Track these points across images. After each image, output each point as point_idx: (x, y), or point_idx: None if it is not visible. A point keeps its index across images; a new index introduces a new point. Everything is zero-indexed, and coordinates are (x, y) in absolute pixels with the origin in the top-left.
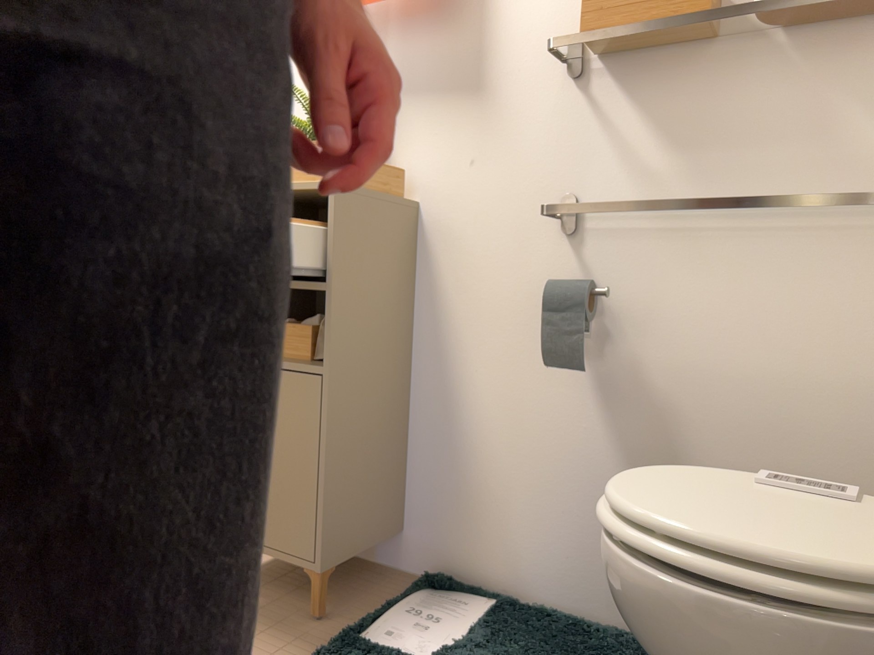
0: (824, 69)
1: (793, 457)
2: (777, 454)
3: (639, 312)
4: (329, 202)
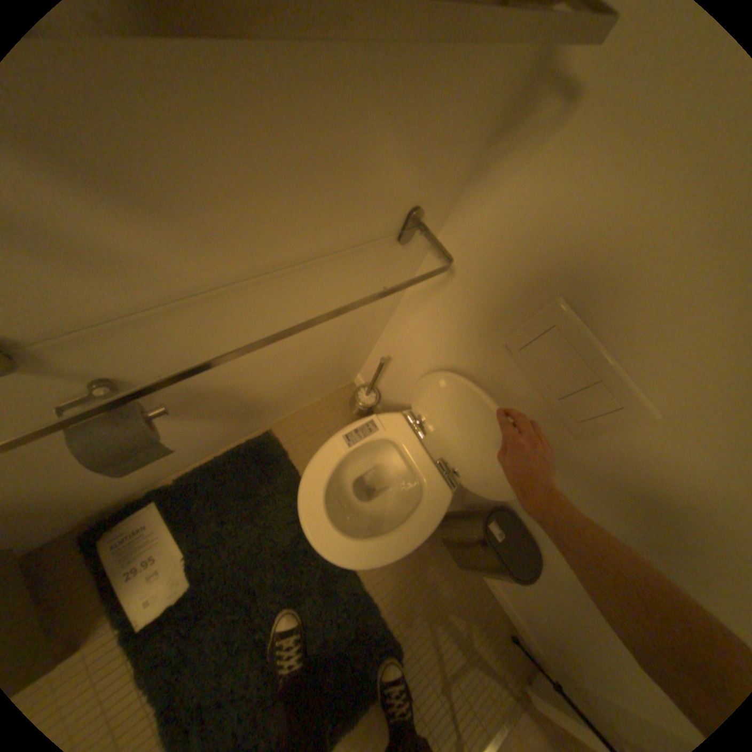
0: (373, 53)
1: (307, 361)
2: (298, 364)
3: (177, 365)
4: None
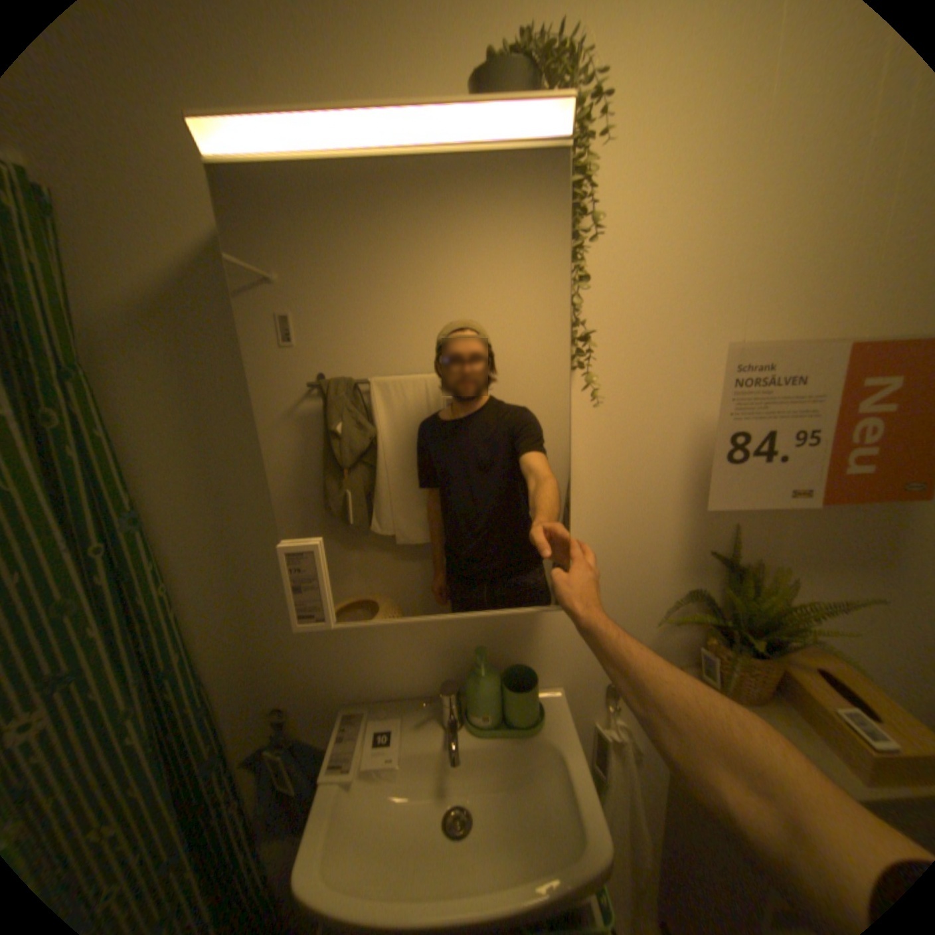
0: None
1: None
2: None
3: None
4: None
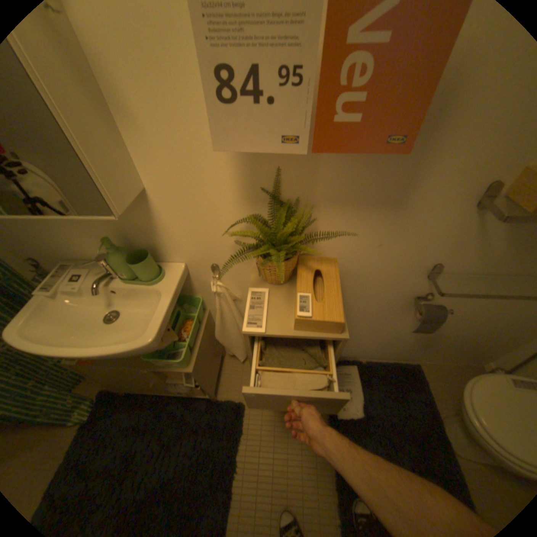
0: None
1: (483, 331)
2: (477, 330)
3: (449, 301)
4: (341, 341)
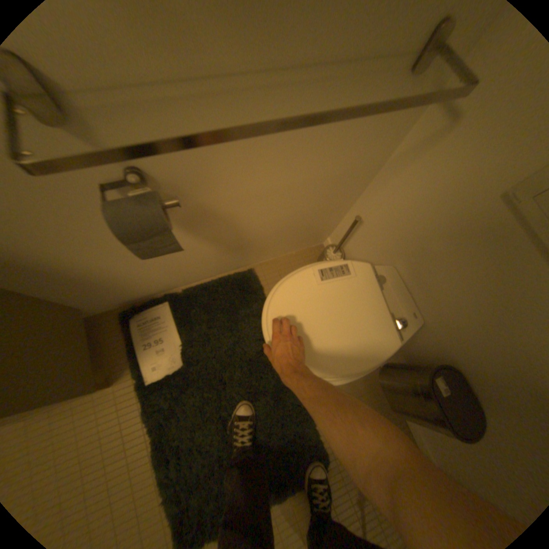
0: None
1: (293, 208)
2: (286, 210)
3: (193, 174)
4: None
